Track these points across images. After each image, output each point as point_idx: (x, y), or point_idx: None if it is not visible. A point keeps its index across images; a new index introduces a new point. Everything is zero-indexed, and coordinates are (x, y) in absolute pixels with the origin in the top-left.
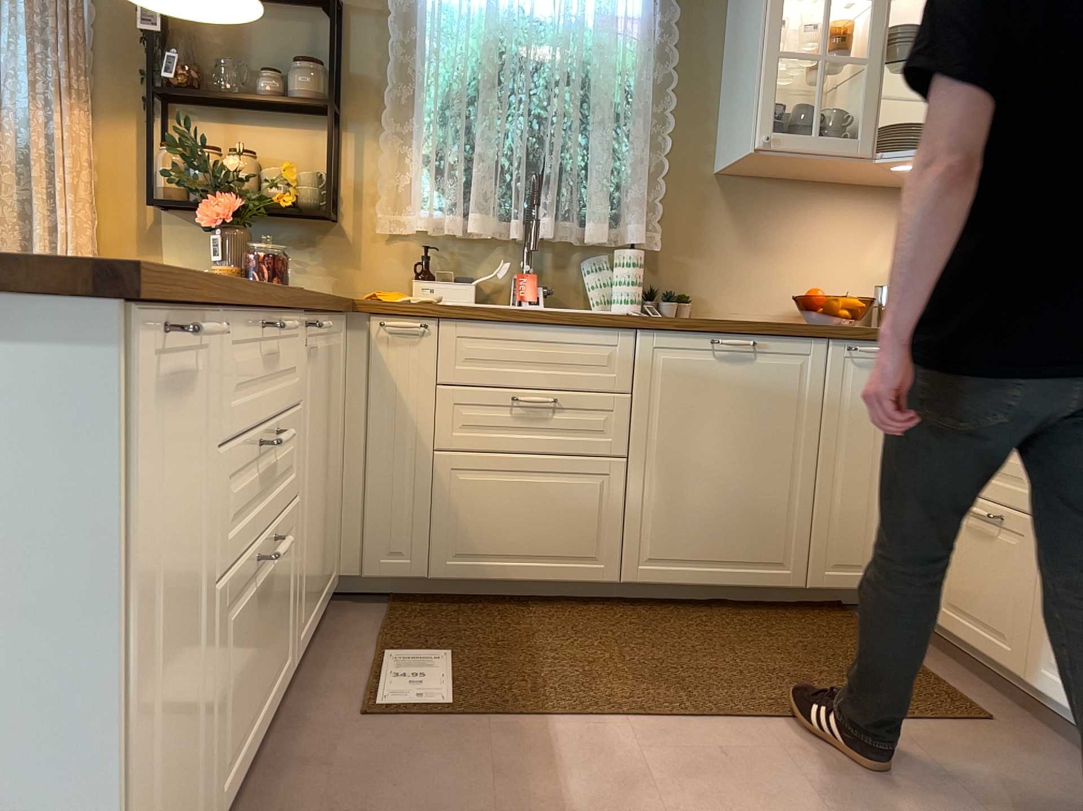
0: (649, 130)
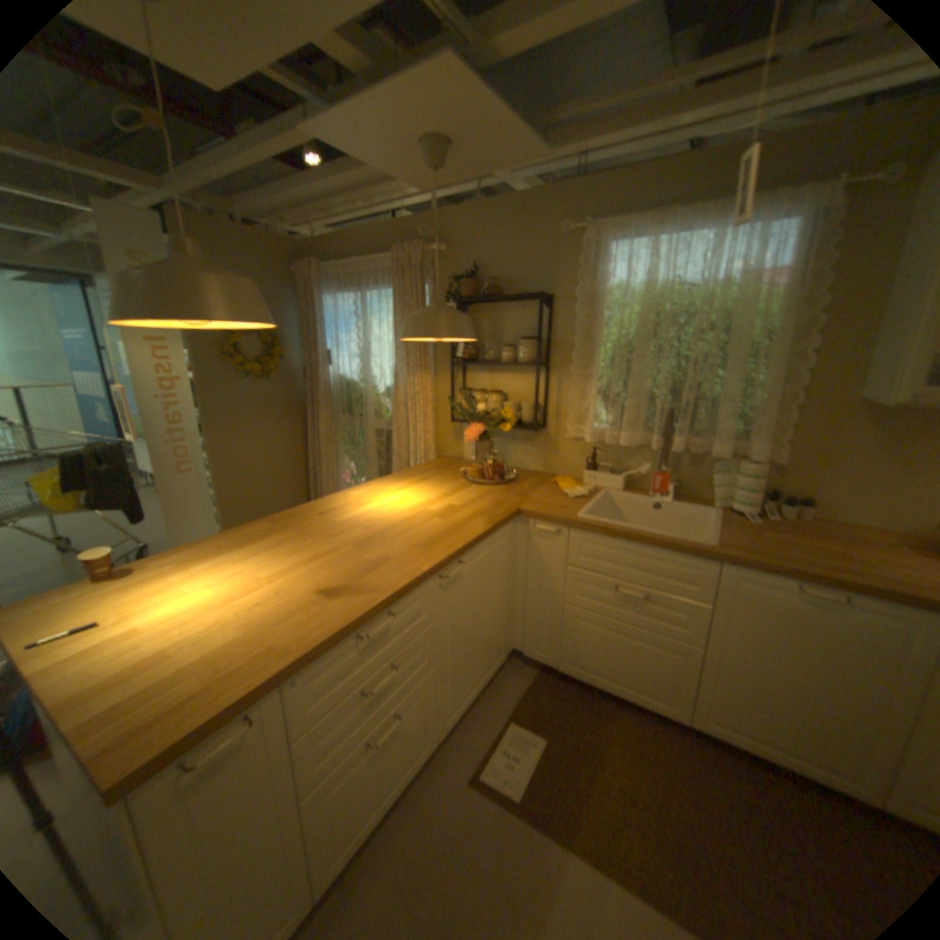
0: (790, 363)
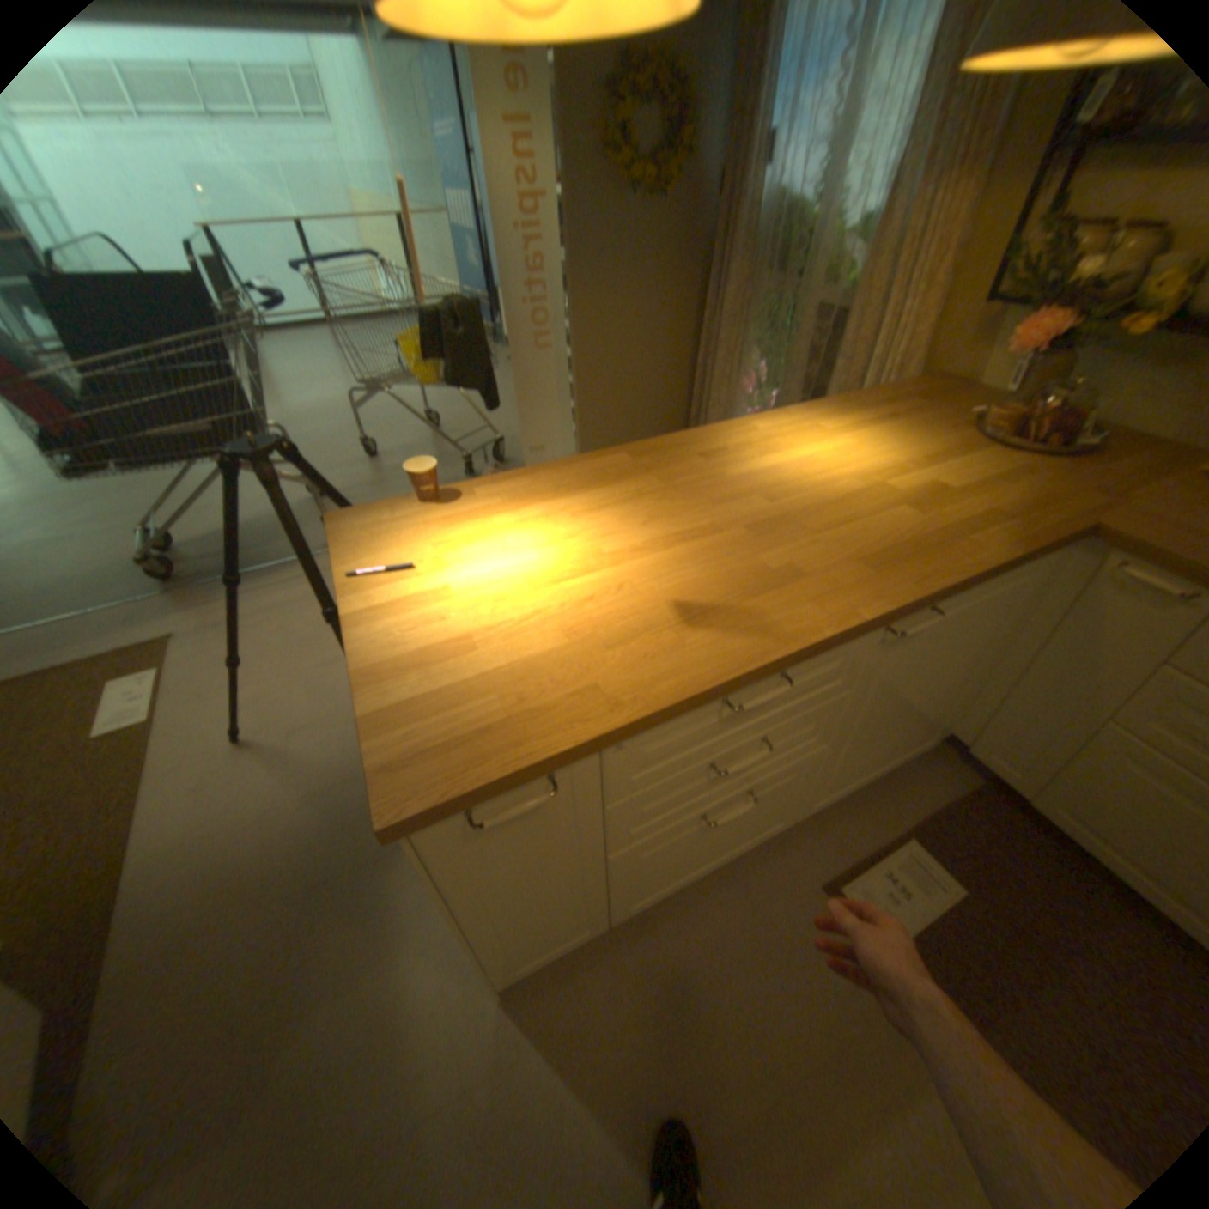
0: None
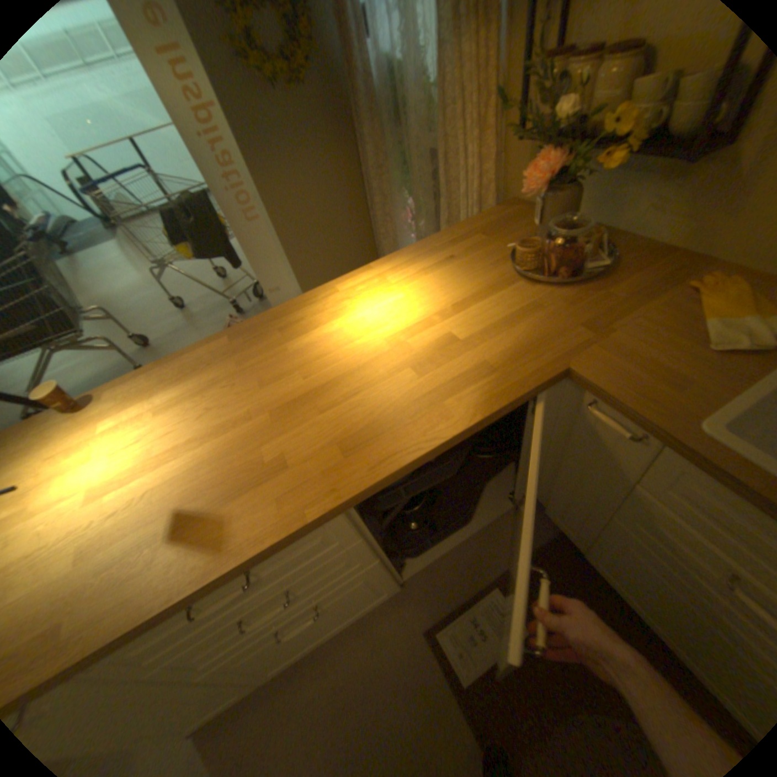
0: None
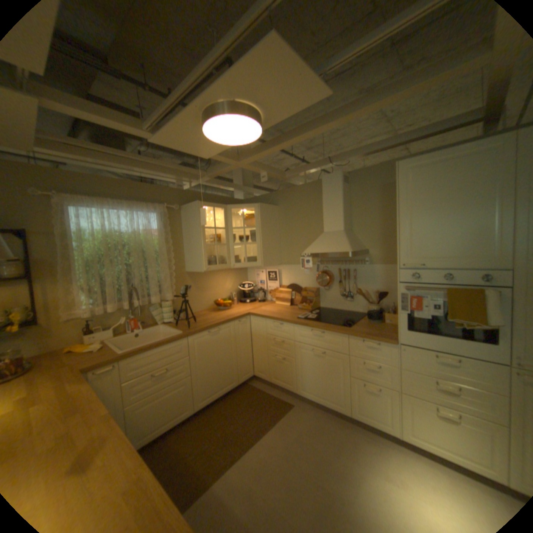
0: (164, 264)
